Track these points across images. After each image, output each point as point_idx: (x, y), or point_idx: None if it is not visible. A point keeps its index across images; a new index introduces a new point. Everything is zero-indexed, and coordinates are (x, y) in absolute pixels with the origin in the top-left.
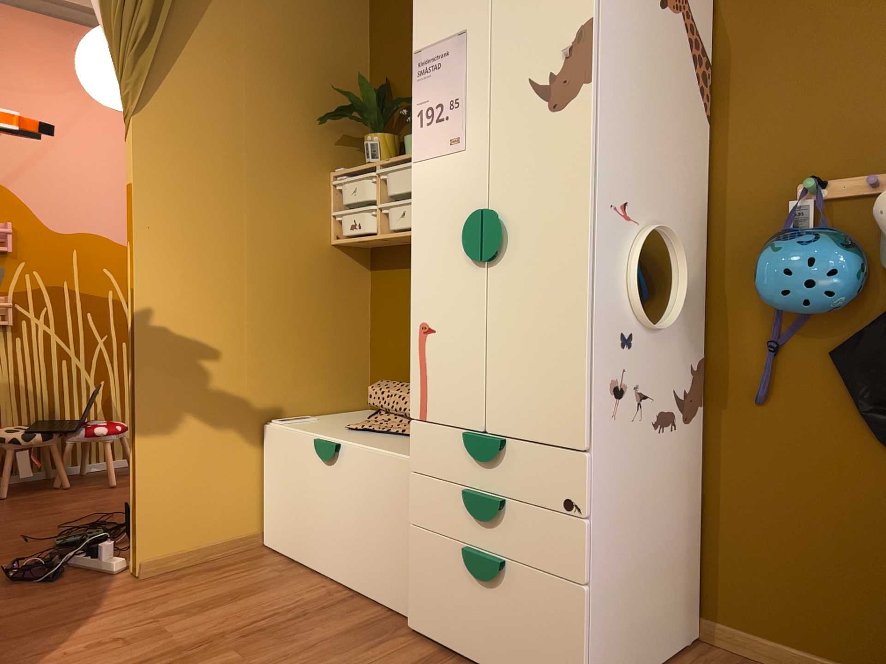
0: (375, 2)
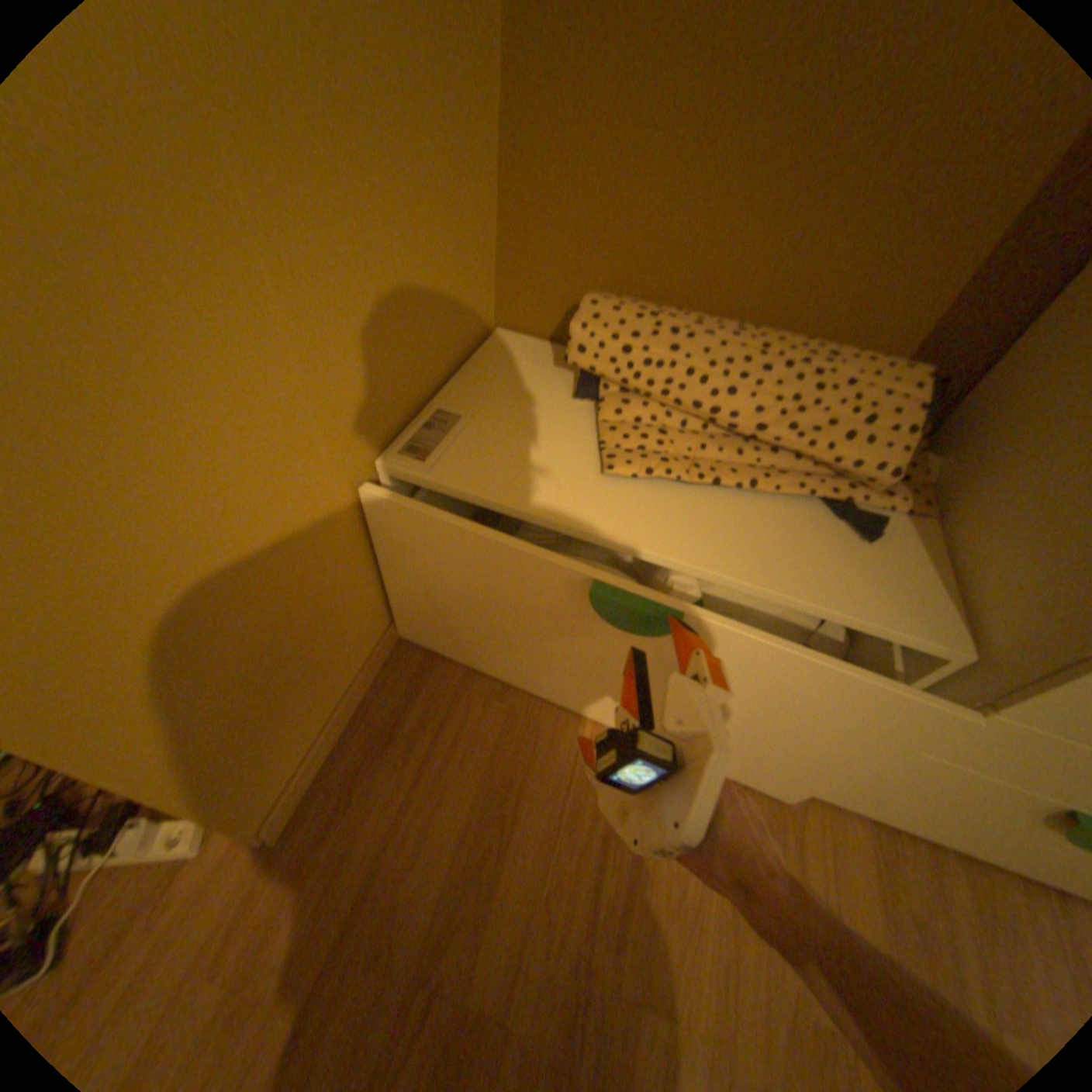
0: None
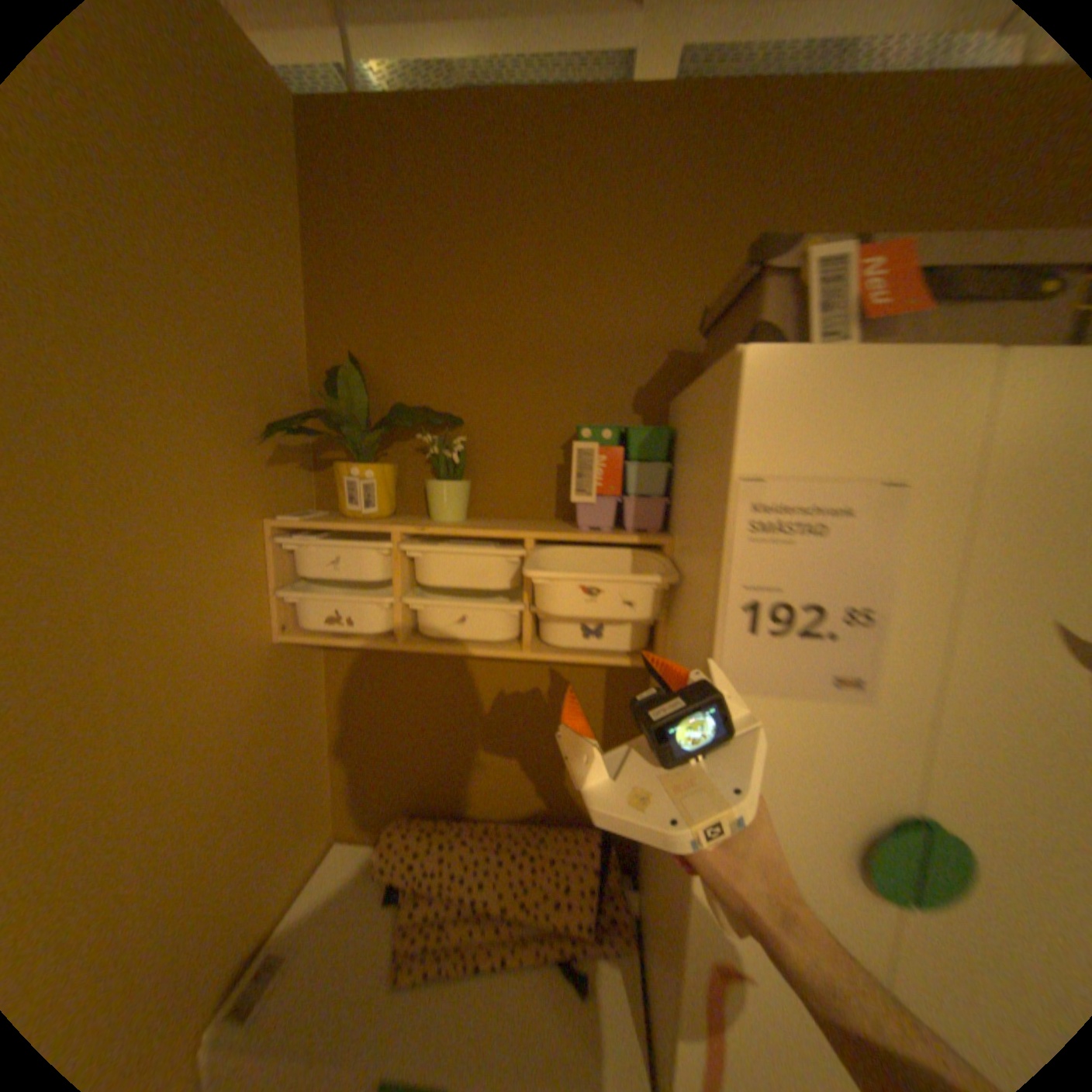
0: (314, 199)
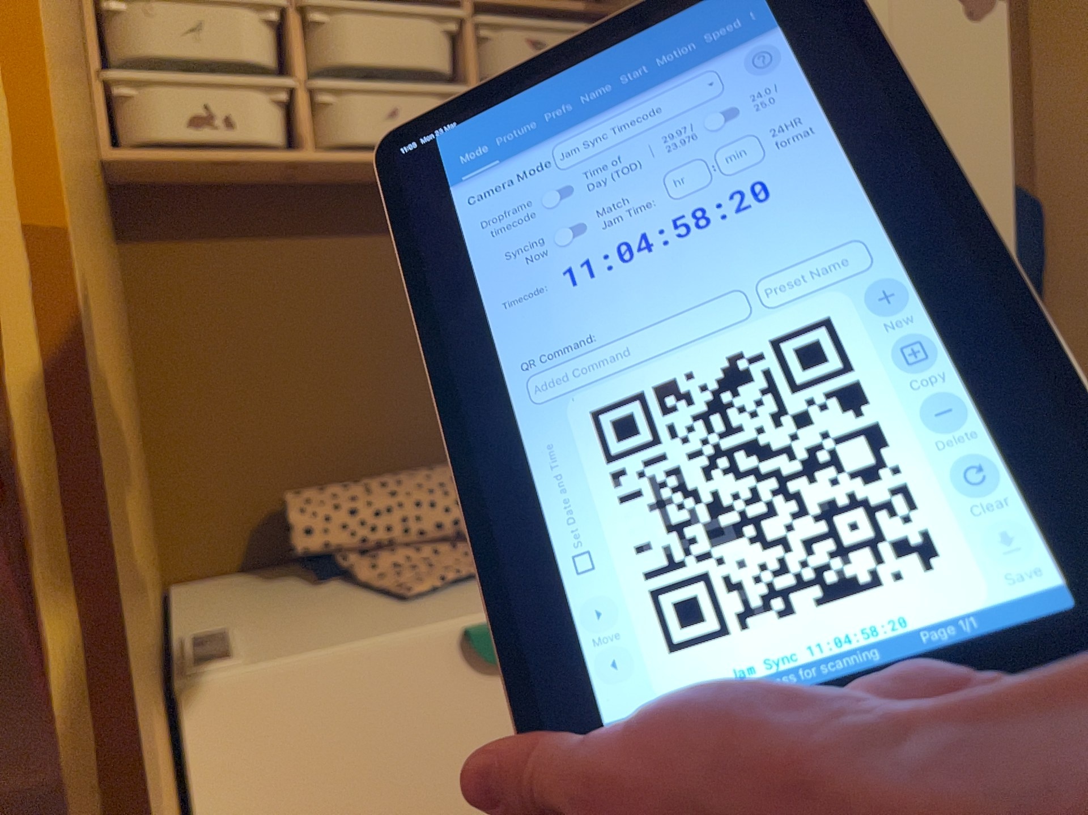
0: None
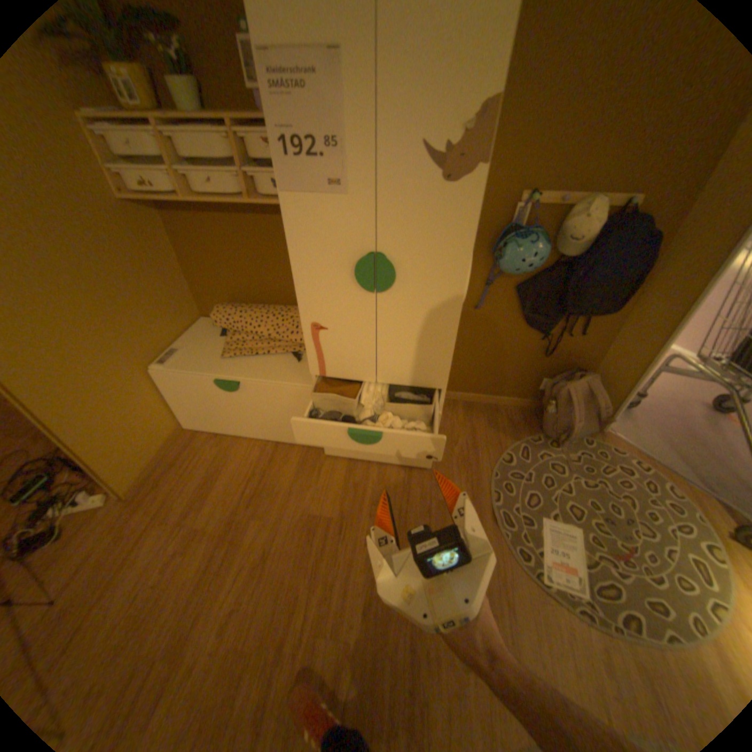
0: None
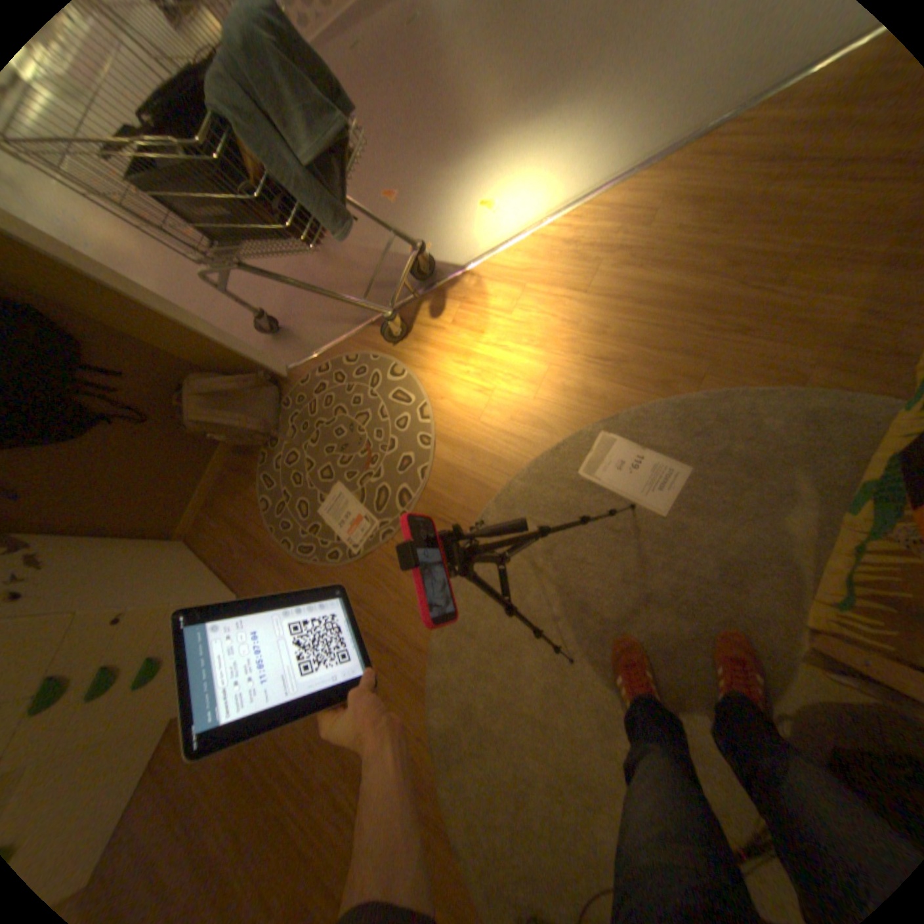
0: None
